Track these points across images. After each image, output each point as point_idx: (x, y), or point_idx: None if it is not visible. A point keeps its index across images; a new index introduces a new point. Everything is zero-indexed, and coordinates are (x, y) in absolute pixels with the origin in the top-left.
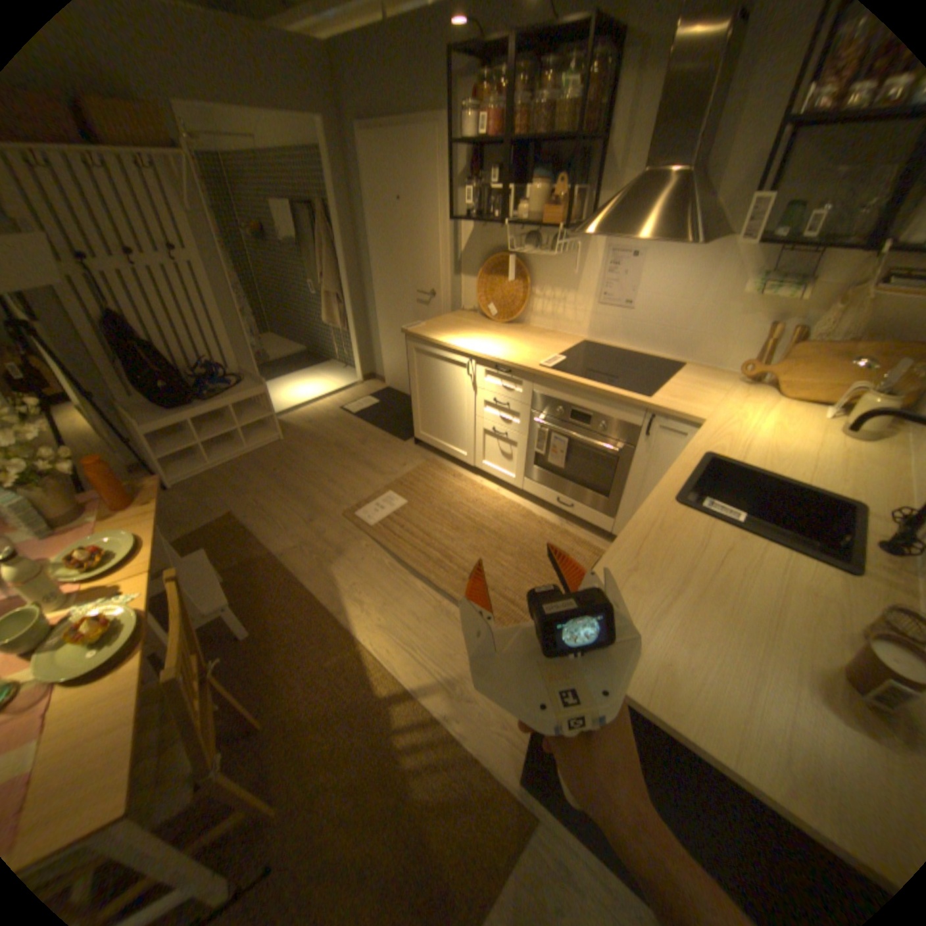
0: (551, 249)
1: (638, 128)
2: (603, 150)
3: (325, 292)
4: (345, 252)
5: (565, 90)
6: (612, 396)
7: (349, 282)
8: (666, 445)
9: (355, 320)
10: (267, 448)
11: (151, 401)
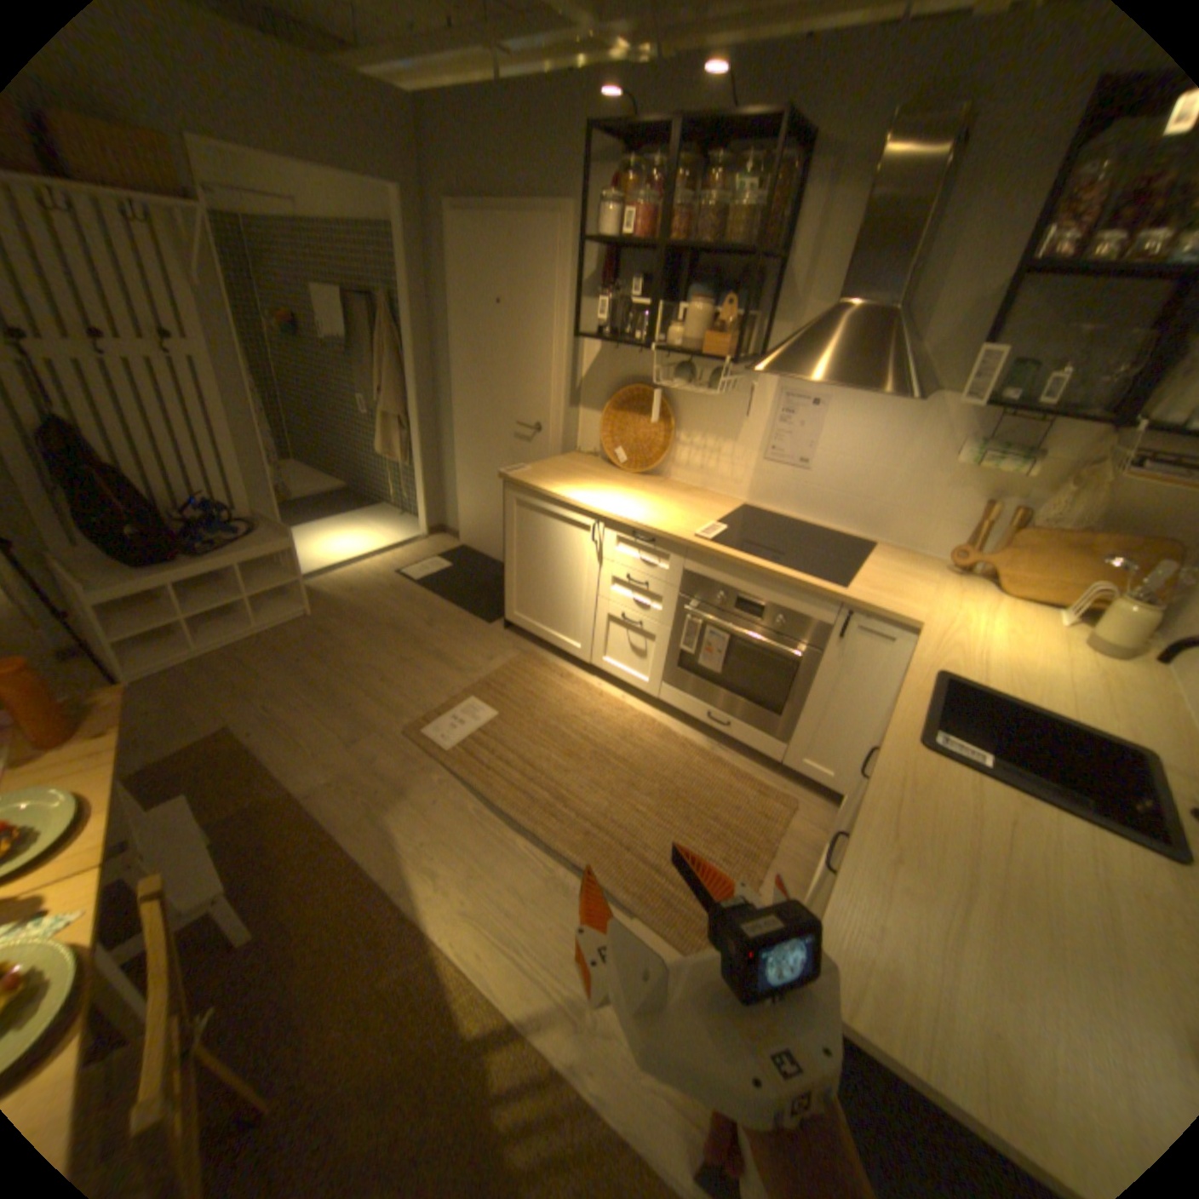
0: (704, 386)
1: (826, 250)
2: (780, 271)
3: (381, 413)
4: (415, 363)
5: (740, 194)
6: (795, 583)
7: (418, 403)
8: (866, 652)
9: (422, 453)
10: (286, 629)
11: (108, 555)
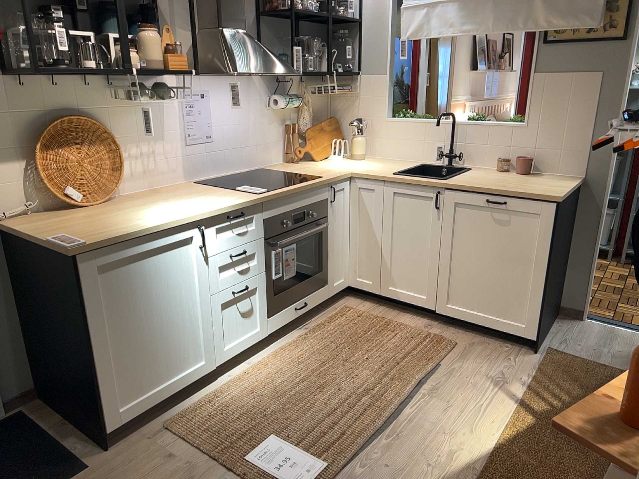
0: (126, 103)
1: None
2: (157, 9)
3: None
4: None
5: None
6: (315, 185)
7: None
8: (338, 202)
9: None
10: None
11: None
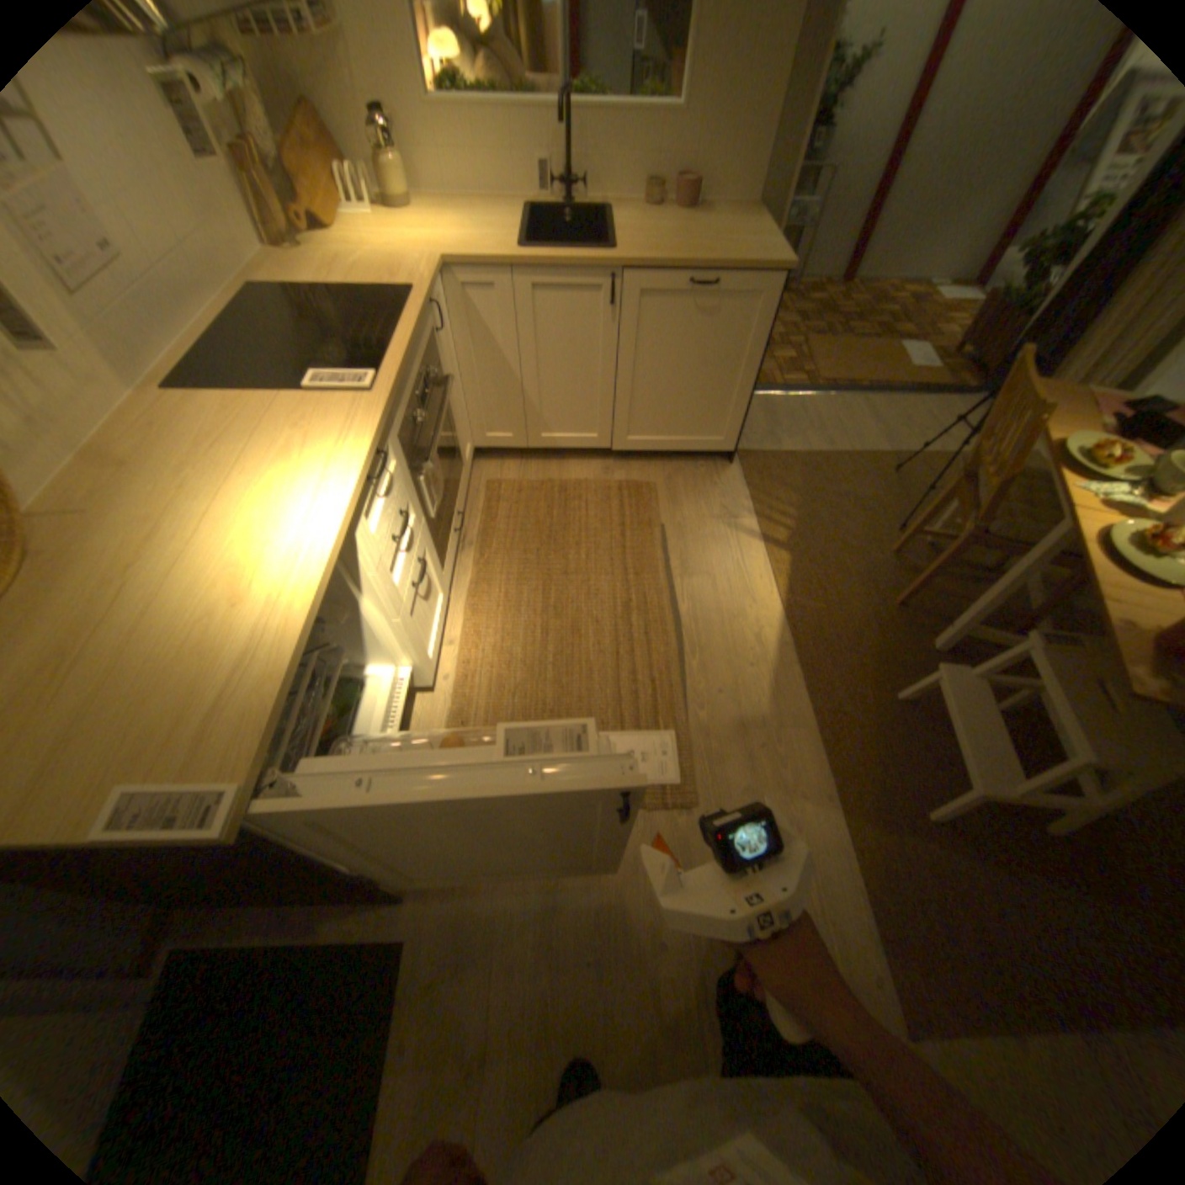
0: None
1: None
2: None
3: None
4: None
5: None
6: (421, 316)
7: None
8: (438, 326)
9: None
10: None
11: None
